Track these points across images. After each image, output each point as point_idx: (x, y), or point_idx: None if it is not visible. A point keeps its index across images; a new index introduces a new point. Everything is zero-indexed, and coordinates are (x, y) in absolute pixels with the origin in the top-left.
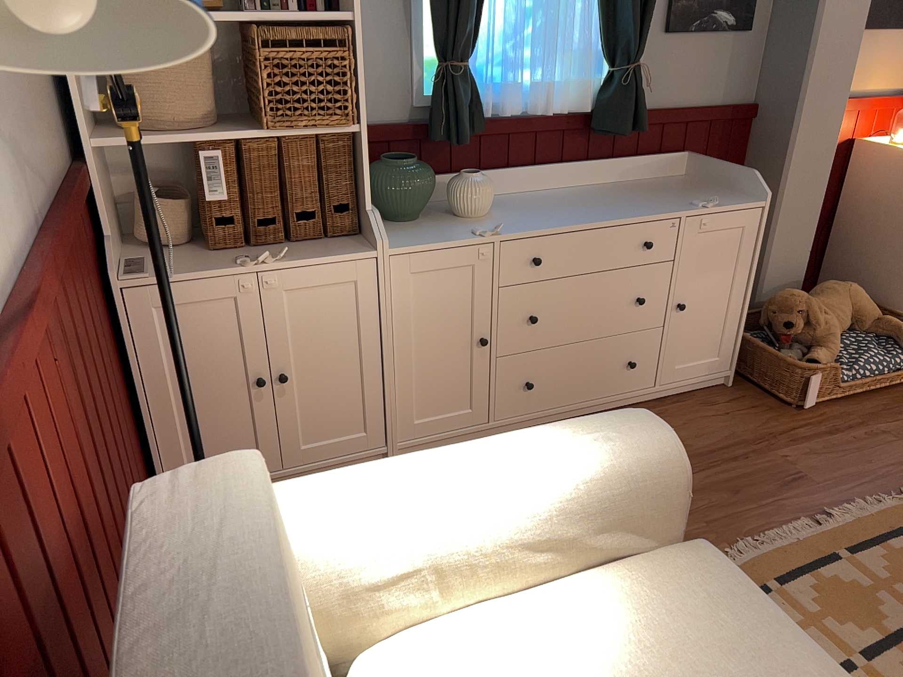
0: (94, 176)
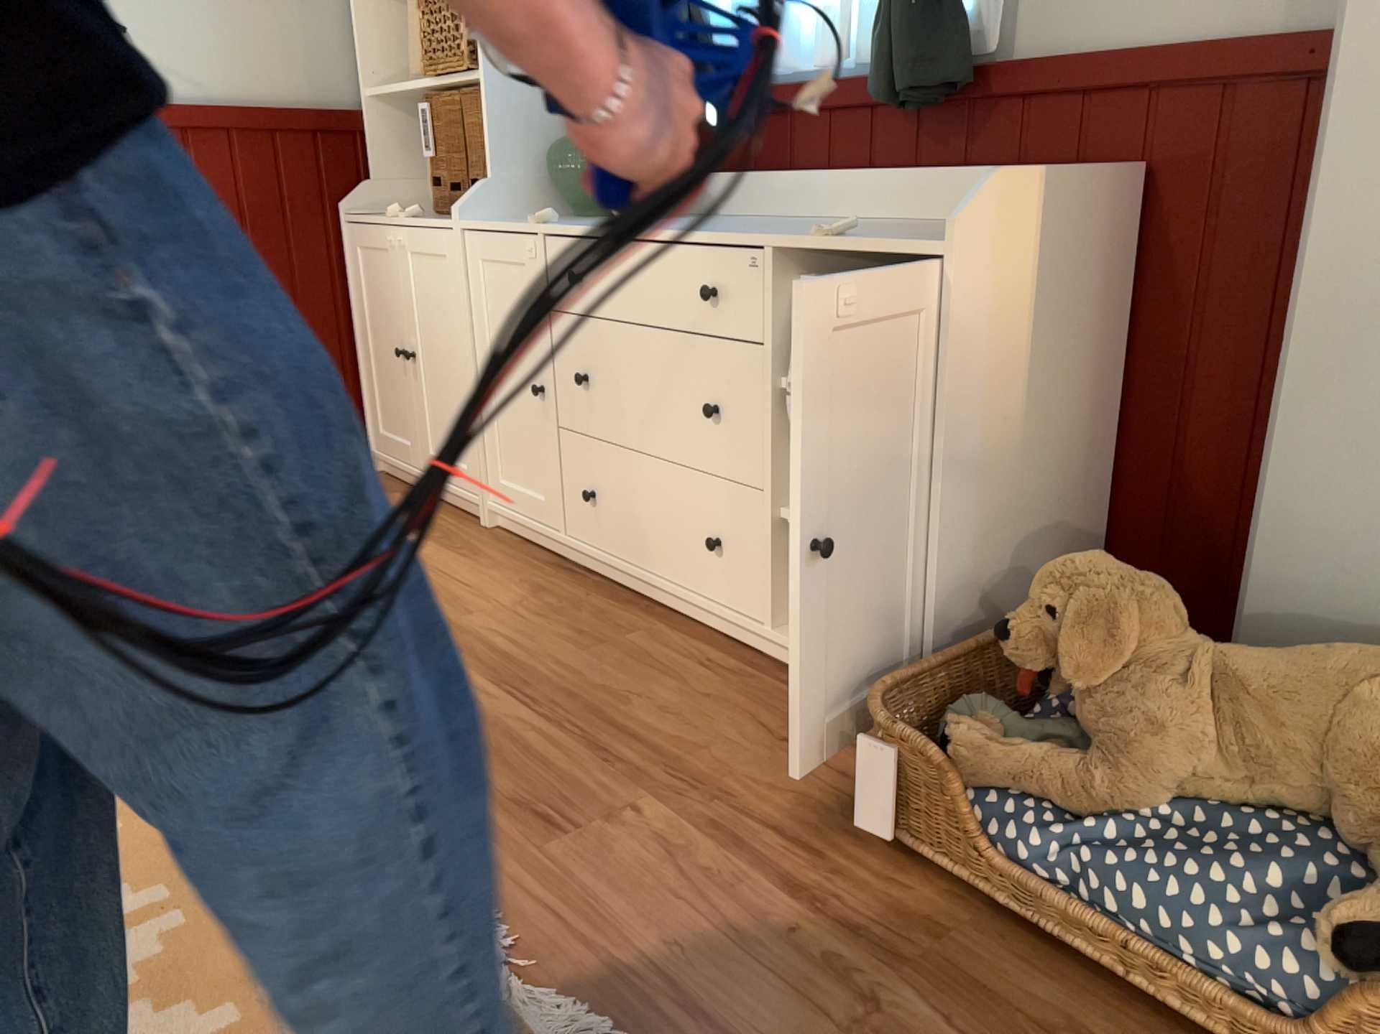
0: (368, 125)
